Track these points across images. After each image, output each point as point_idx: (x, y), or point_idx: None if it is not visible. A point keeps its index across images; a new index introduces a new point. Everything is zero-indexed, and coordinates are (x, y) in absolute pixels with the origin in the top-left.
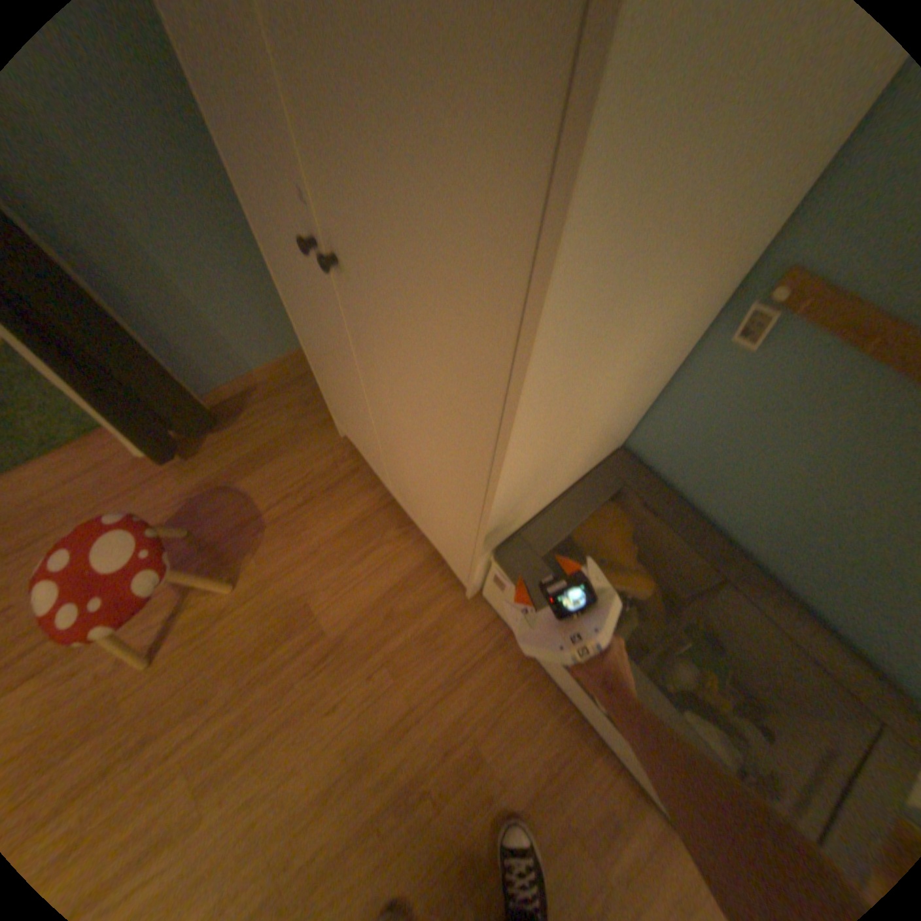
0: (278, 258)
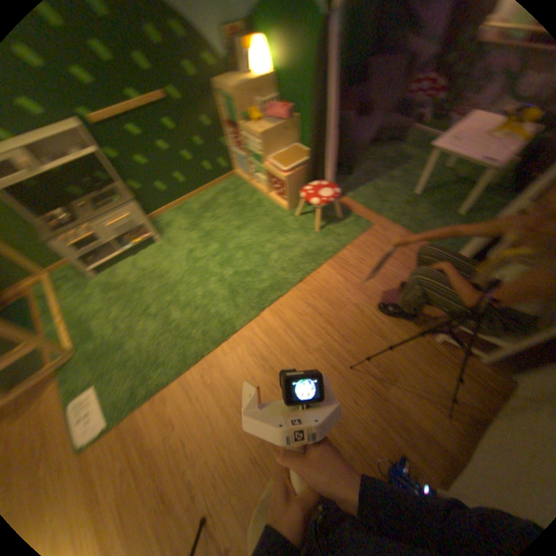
0: None
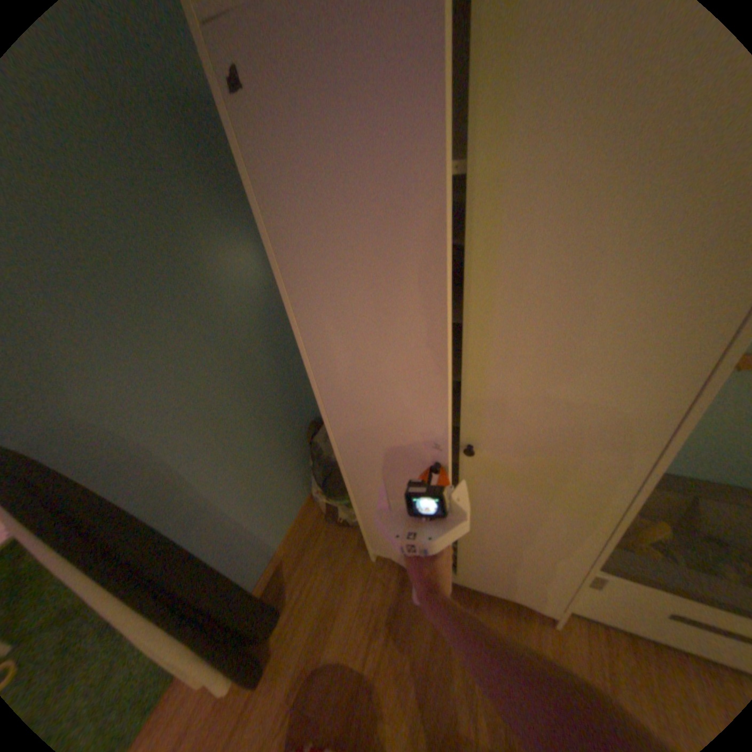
0: (367, 460)
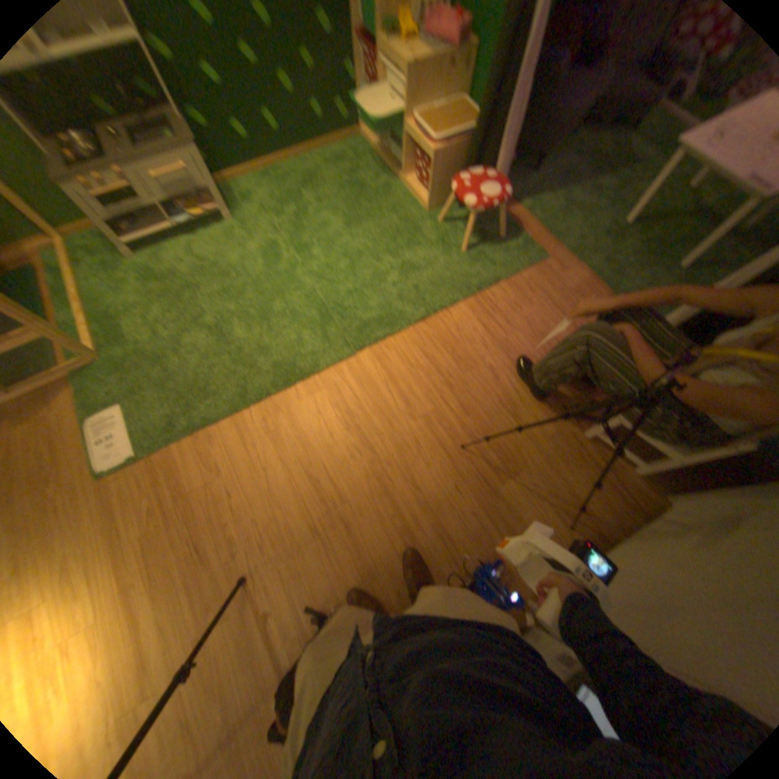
0: None
